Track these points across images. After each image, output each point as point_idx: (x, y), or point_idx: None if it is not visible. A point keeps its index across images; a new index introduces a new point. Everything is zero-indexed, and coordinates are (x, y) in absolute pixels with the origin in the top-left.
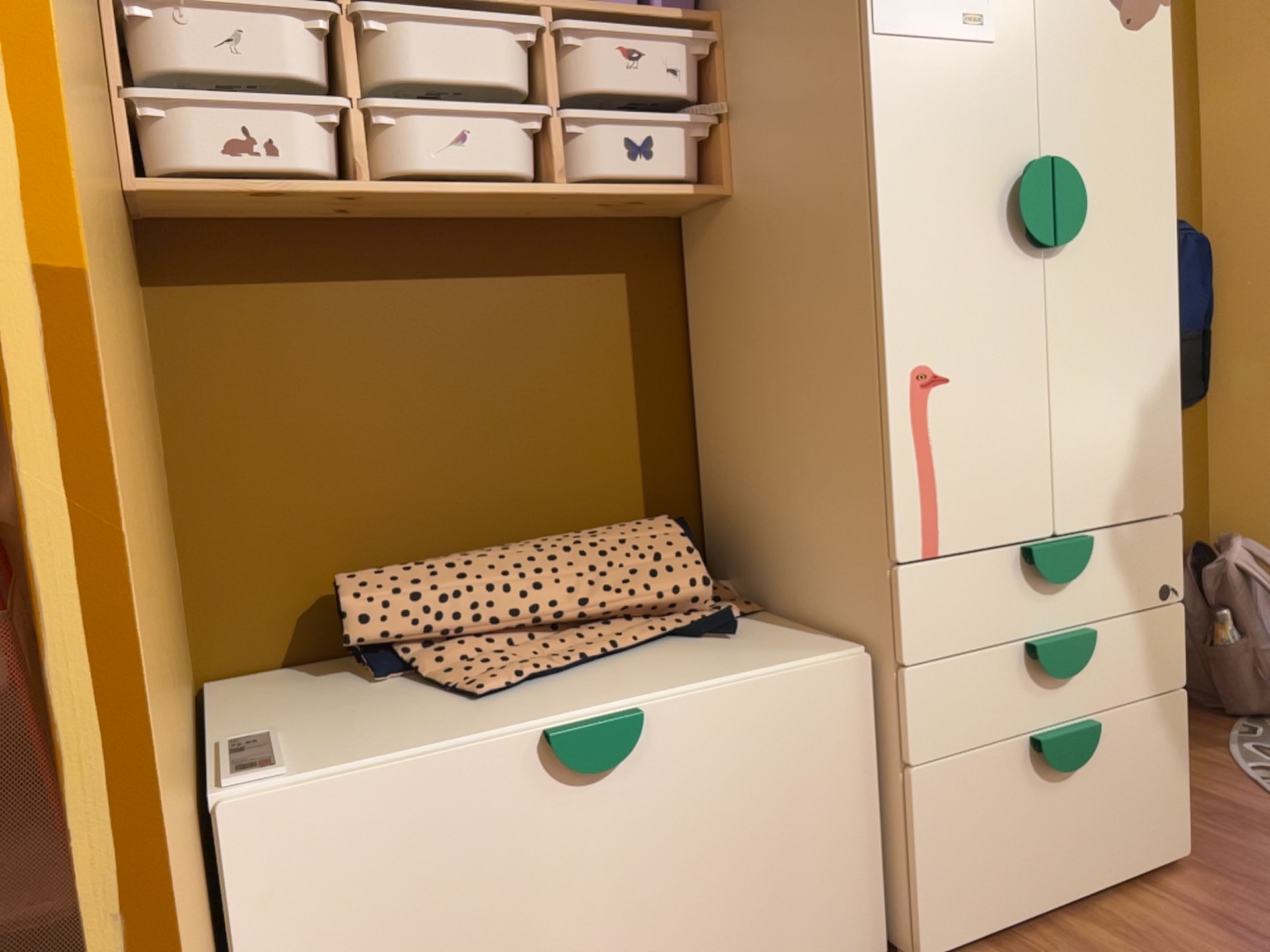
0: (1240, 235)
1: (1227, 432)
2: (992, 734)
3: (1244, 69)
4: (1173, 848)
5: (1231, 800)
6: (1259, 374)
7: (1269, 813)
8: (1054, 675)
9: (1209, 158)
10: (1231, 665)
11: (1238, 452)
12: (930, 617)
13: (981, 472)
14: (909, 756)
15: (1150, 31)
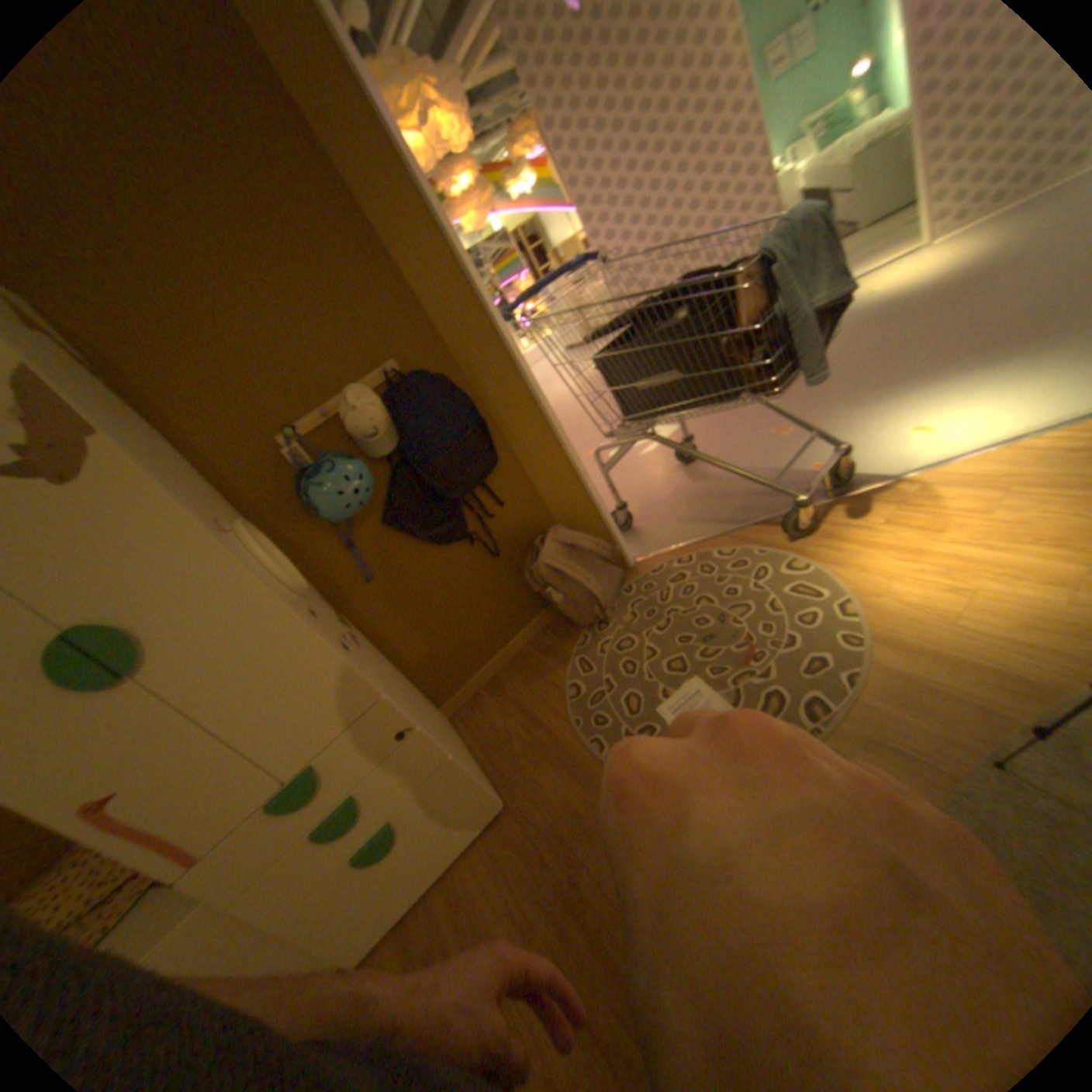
0: (473, 349)
1: (532, 465)
2: (318, 880)
3: (406, 230)
4: (488, 815)
5: (546, 730)
6: (529, 428)
7: (558, 740)
8: (334, 839)
9: (426, 304)
10: (566, 611)
11: (543, 474)
12: (221, 883)
13: (192, 808)
14: (268, 926)
15: (93, 468)
